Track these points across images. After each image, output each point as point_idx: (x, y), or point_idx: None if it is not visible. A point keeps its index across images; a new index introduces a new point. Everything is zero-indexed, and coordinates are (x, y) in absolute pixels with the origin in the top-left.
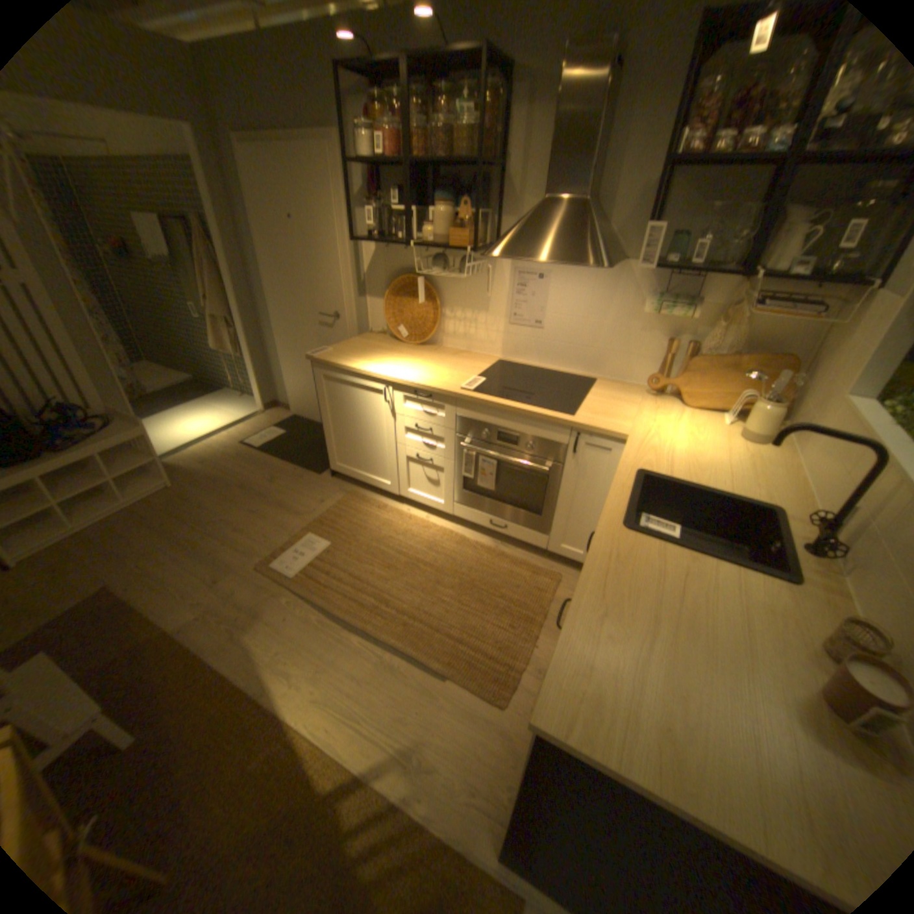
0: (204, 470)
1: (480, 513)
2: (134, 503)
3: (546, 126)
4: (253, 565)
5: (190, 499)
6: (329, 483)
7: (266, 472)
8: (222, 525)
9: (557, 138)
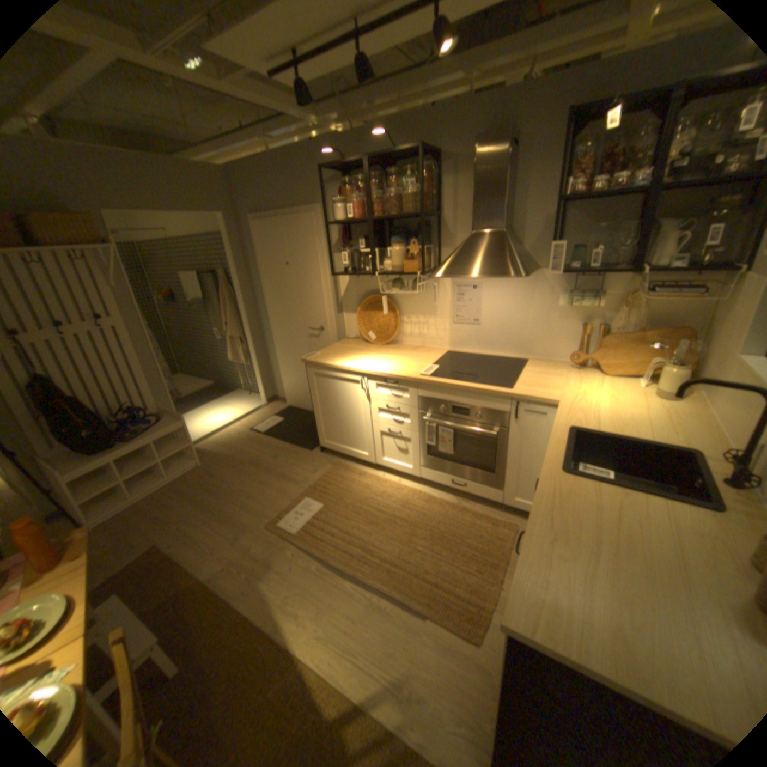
0: (224, 452)
1: (443, 475)
2: (175, 480)
3: (467, 187)
4: (264, 525)
5: (215, 475)
6: (319, 457)
7: (271, 451)
8: (239, 494)
9: (476, 194)
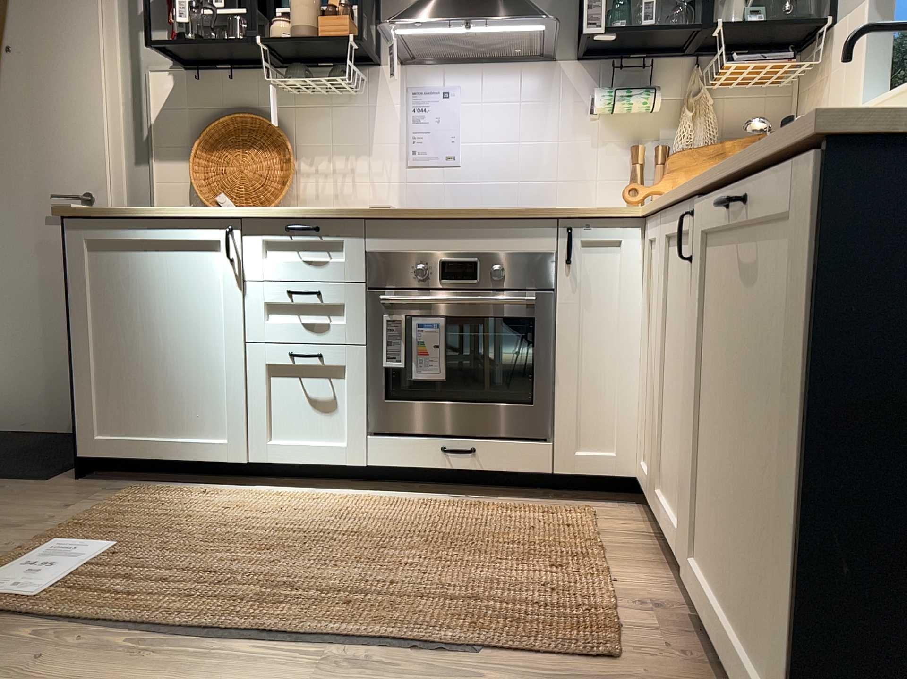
0: None
1: (423, 443)
2: None
3: None
4: None
5: None
6: (74, 487)
7: None
8: None
9: None
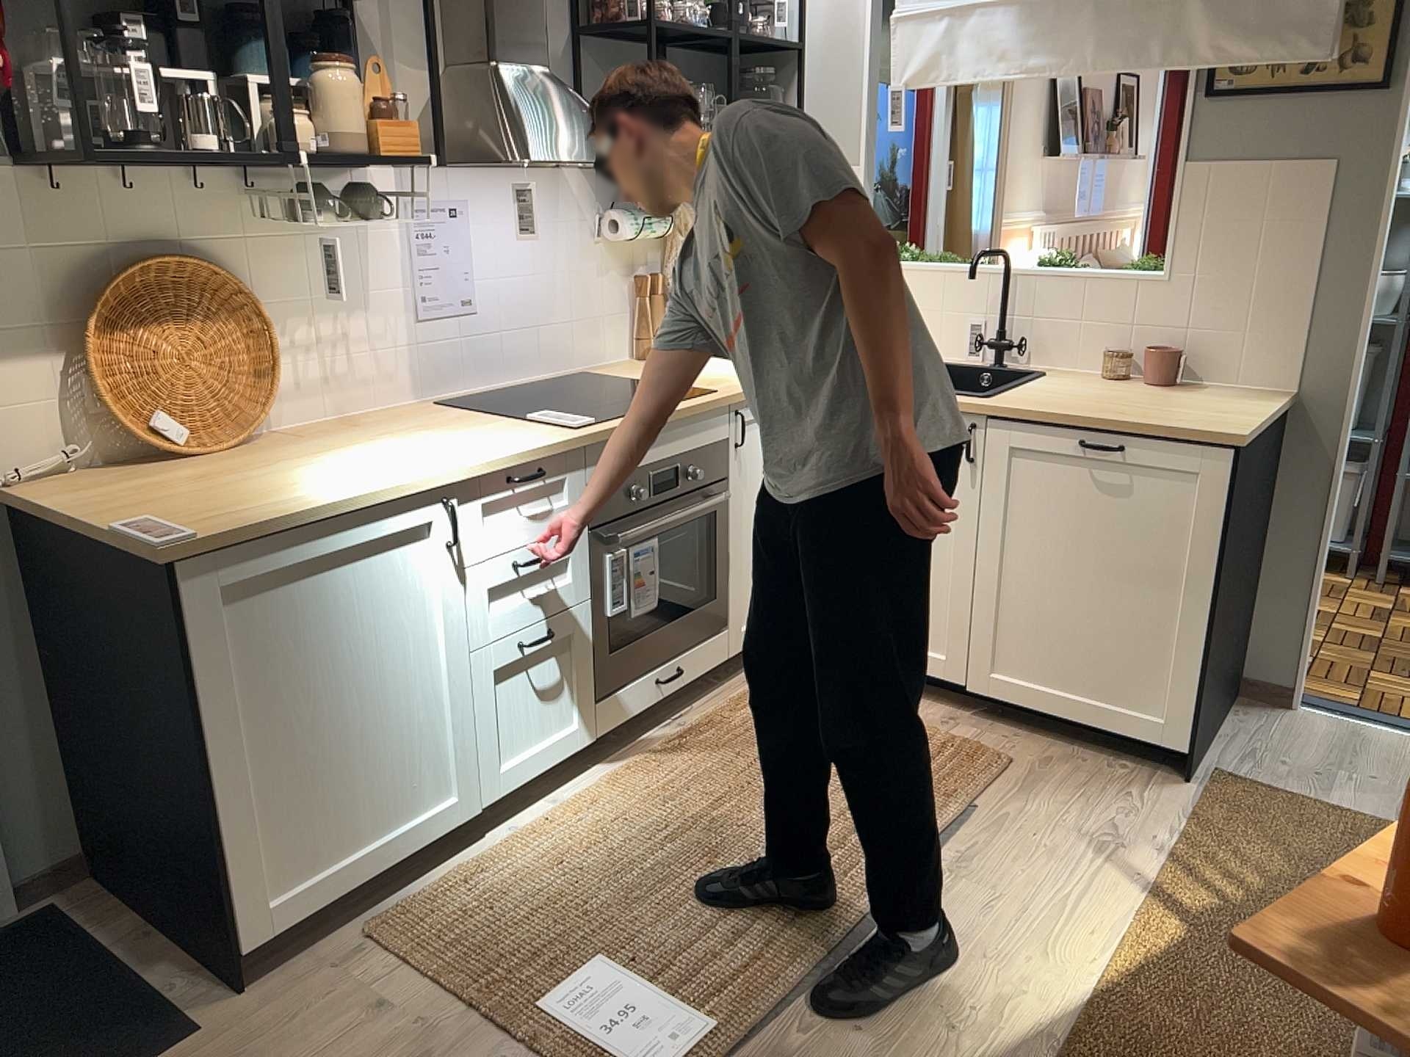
0: None
1: (641, 684)
2: None
3: None
4: None
5: None
6: (278, 997)
7: None
8: None
9: None
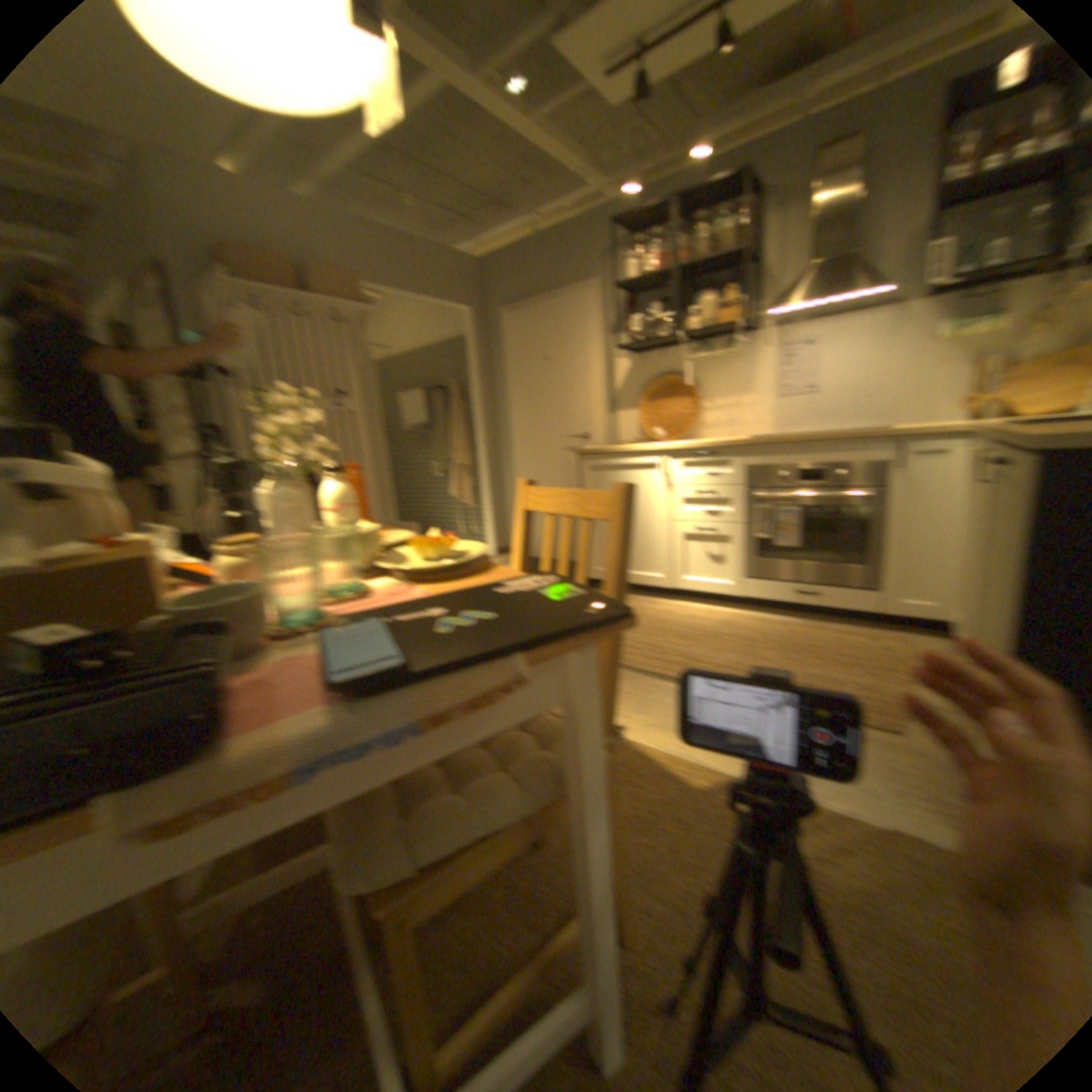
0: None
1: (778, 584)
2: None
3: (796, 220)
4: None
5: None
6: None
7: None
8: None
9: (814, 217)
